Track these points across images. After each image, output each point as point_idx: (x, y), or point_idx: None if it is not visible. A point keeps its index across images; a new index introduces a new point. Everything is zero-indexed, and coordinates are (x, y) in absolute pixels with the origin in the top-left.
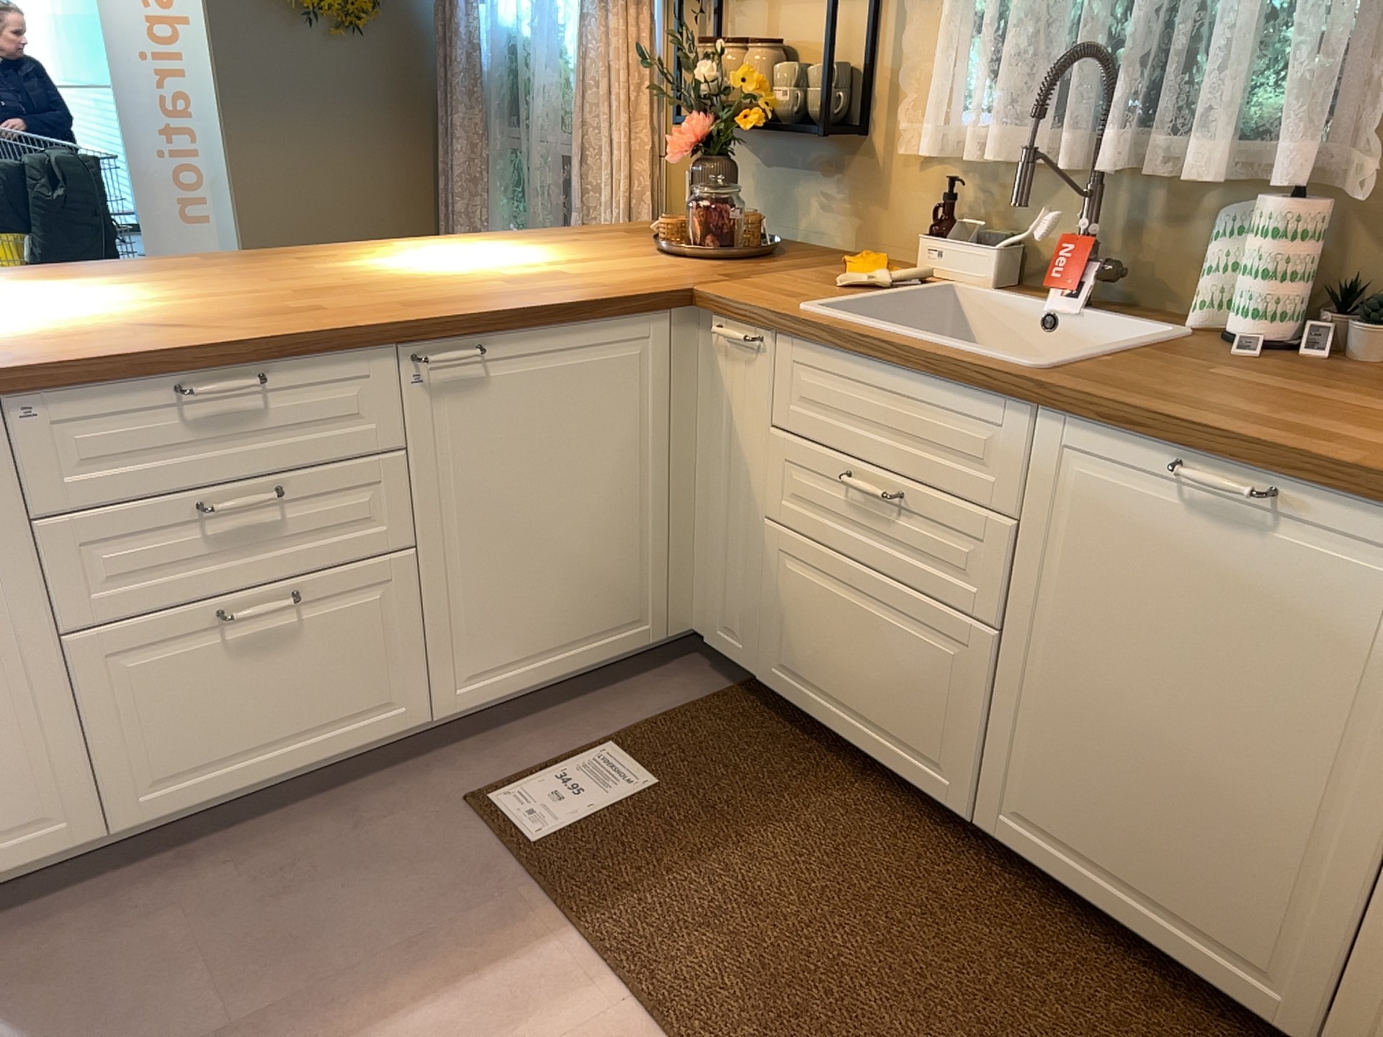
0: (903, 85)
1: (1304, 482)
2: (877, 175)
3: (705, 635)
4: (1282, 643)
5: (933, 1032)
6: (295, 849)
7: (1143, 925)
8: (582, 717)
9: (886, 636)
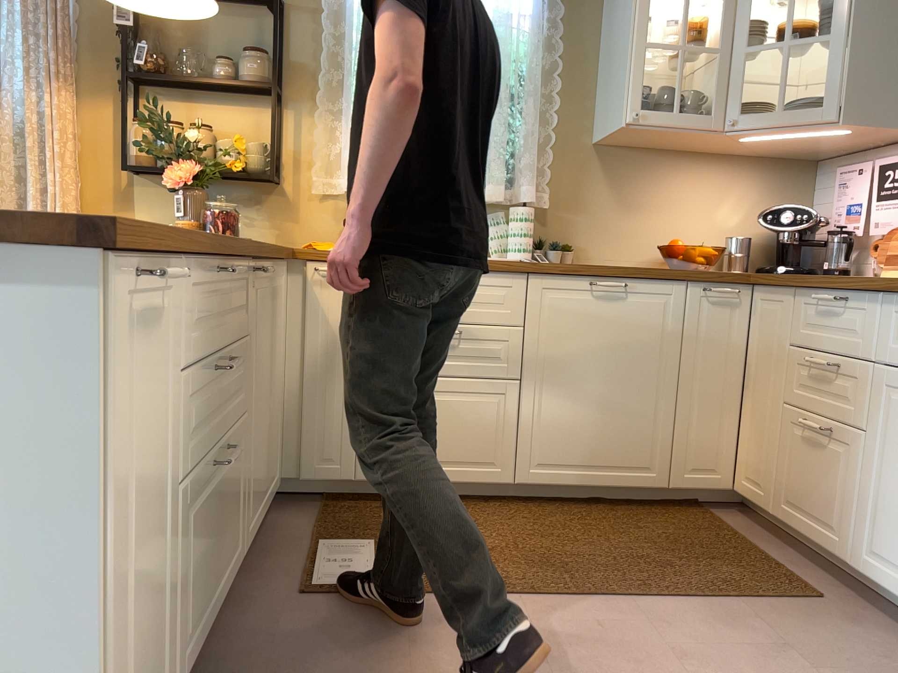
0: (316, 156)
1: (636, 276)
2: (292, 205)
3: (294, 477)
4: (636, 337)
5: (595, 547)
6: (252, 668)
7: (603, 479)
8: (277, 542)
9: (456, 410)
